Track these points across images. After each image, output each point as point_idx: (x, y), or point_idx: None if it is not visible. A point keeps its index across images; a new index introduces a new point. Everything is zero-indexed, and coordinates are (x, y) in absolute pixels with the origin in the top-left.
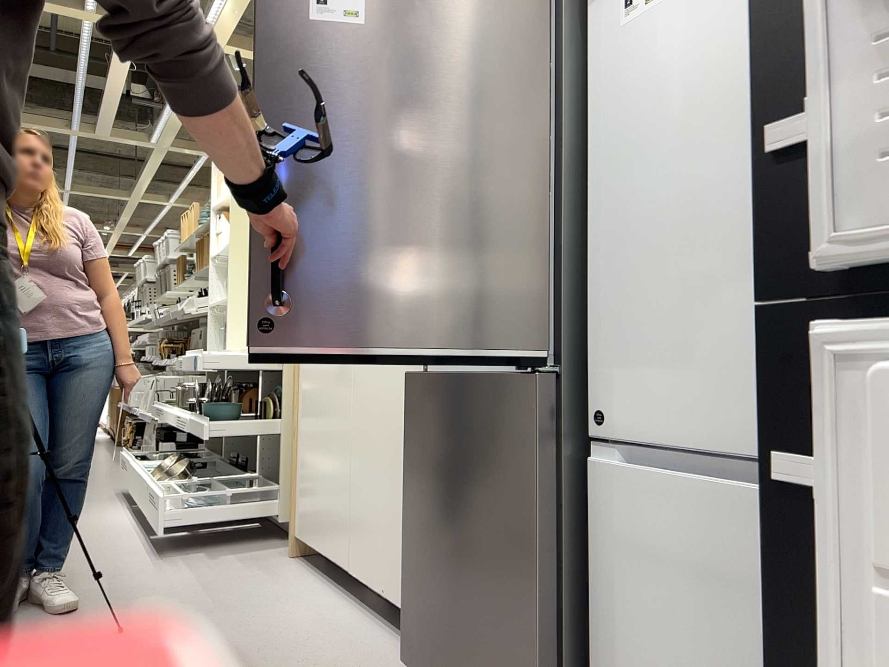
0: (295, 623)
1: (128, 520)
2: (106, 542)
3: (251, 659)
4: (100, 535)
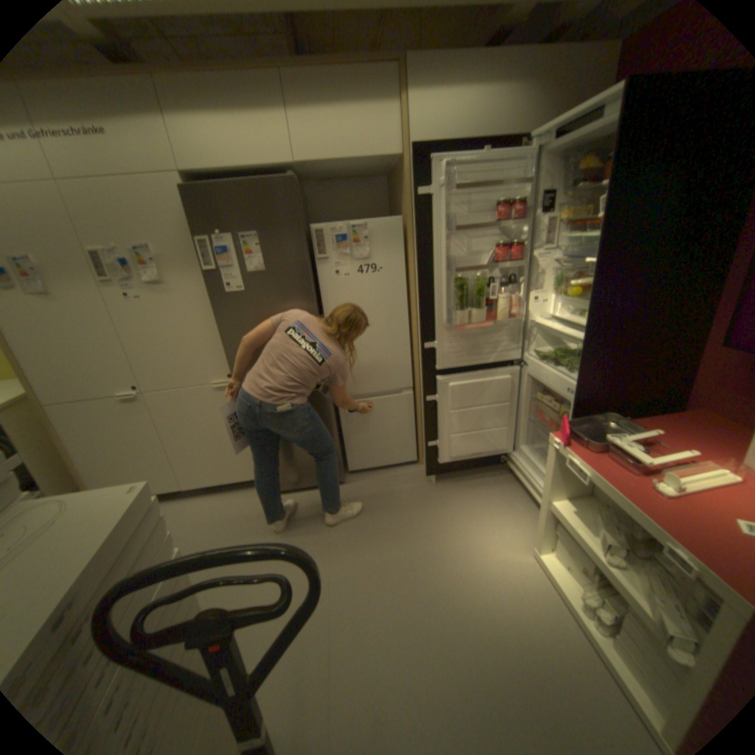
0: (186, 521)
1: None
2: None
3: (205, 539)
4: None
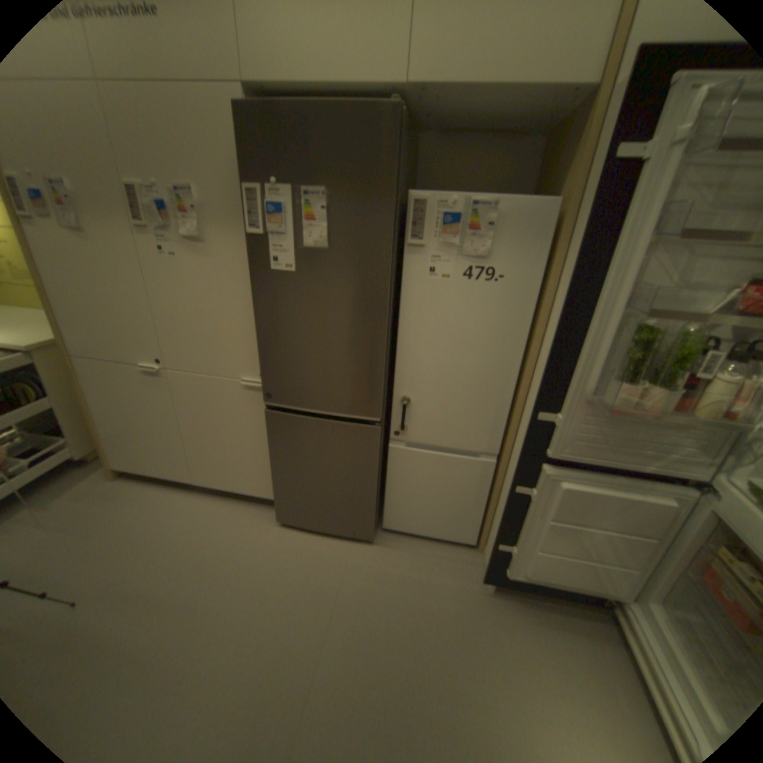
0: (183, 526)
1: None
2: None
3: (191, 561)
4: None
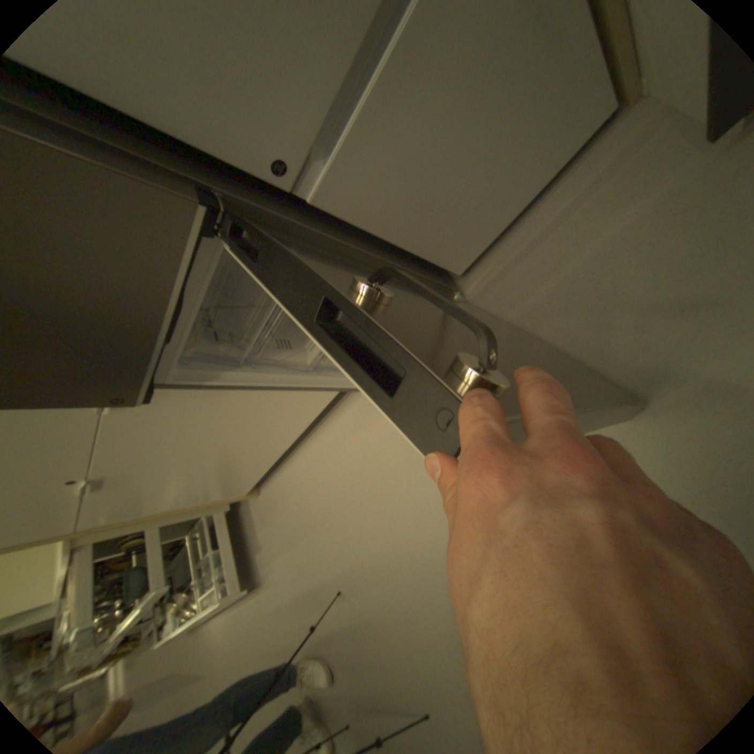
0: (324, 477)
1: (222, 617)
2: (246, 627)
3: (359, 498)
4: (239, 633)
